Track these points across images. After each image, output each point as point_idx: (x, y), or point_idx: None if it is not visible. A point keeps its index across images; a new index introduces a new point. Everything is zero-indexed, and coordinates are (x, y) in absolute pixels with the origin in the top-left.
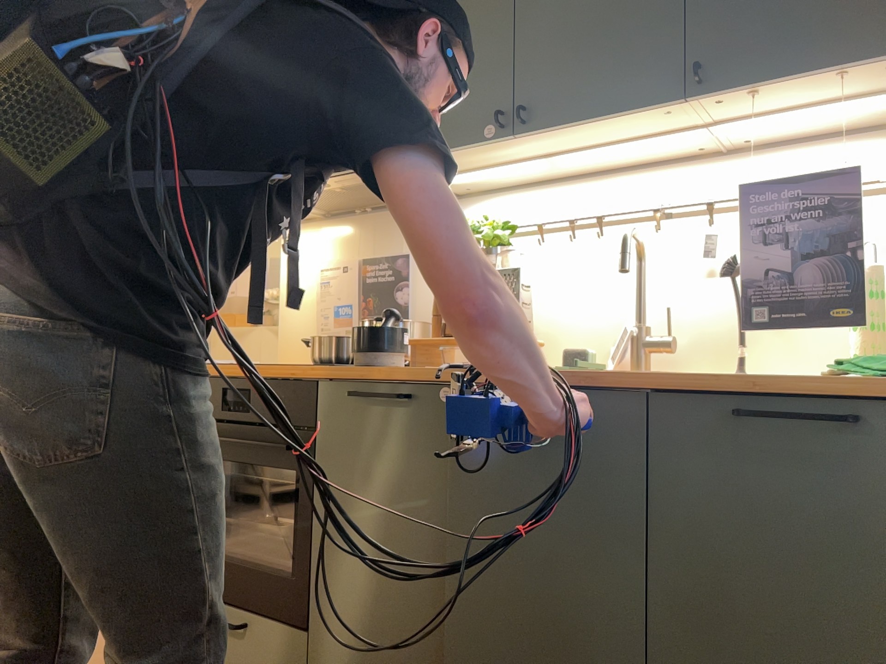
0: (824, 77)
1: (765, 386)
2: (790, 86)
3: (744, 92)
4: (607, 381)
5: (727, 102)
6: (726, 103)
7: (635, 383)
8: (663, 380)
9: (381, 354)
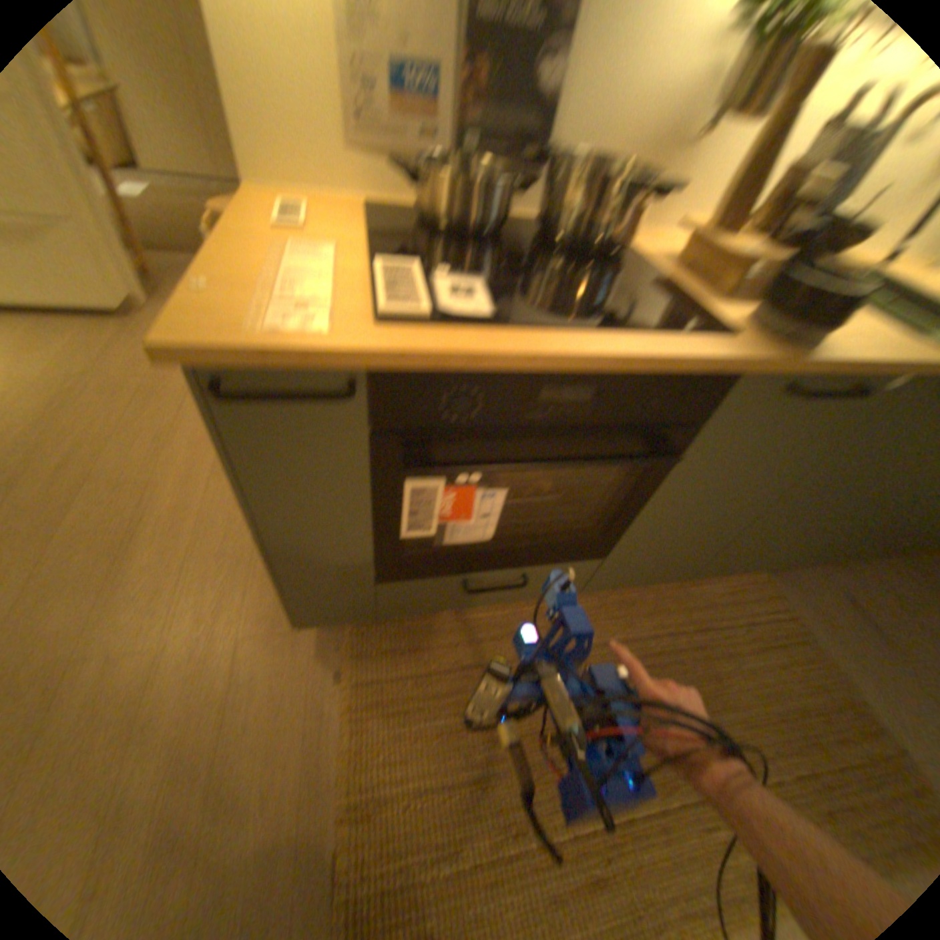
0: None
1: None
2: None
3: None
4: None
5: None
6: None
7: None
8: None
9: (829, 322)
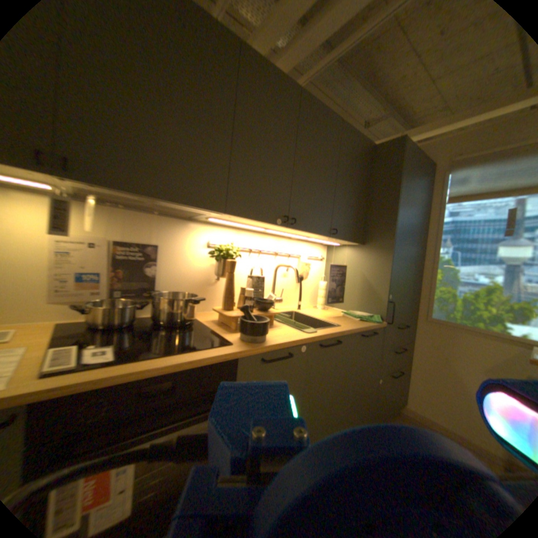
0: (345, 241)
1: (366, 328)
2: (339, 239)
3: (335, 238)
4: (344, 332)
5: (327, 237)
6: (327, 237)
7: (349, 331)
8: (354, 330)
9: (262, 333)
